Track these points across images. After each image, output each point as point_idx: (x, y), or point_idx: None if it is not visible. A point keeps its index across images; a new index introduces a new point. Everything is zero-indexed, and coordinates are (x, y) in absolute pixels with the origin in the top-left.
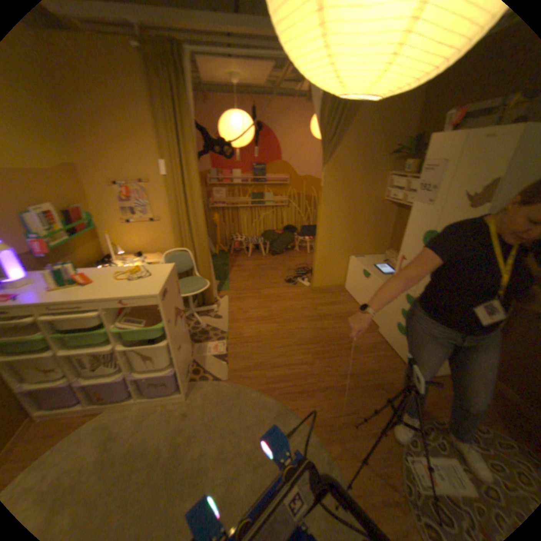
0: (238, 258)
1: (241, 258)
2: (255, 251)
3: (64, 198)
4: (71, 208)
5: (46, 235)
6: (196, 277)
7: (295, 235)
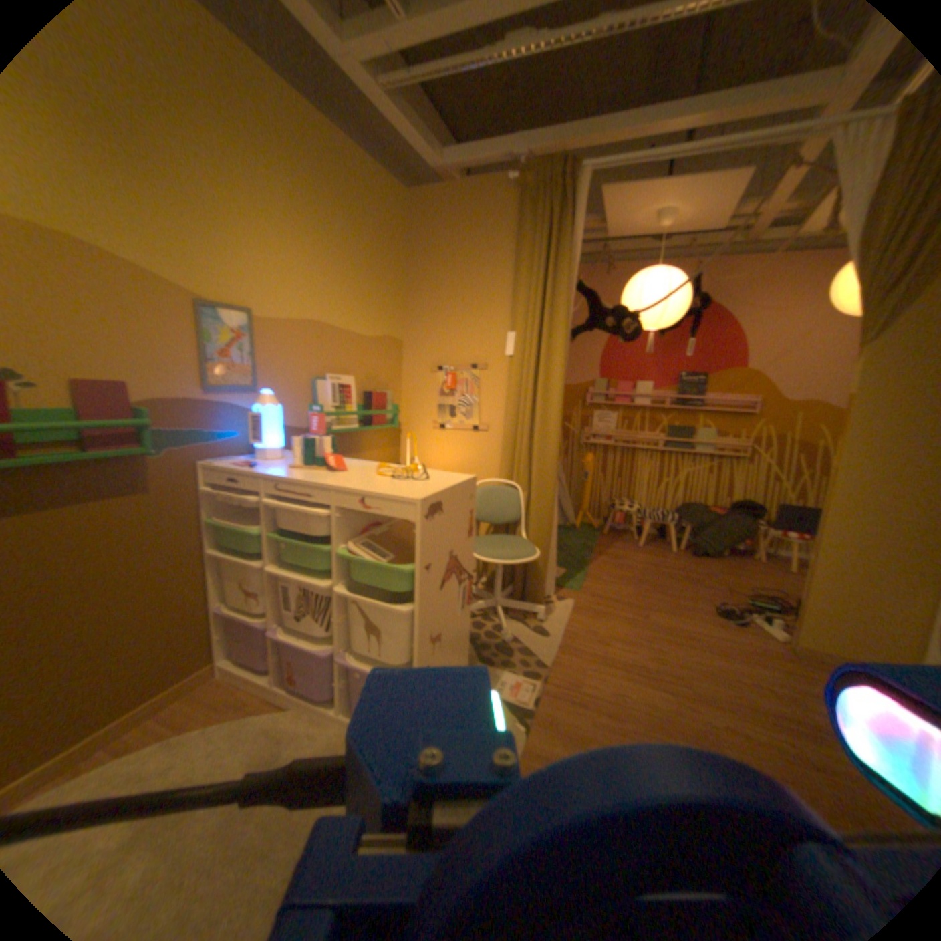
0: (617, 544)
1: (623, 545)
2: (659, 541)
3: (375, 380)
4: (377, 392)
5: (335, 415)
6: (520, 539)
7: (763, 525)
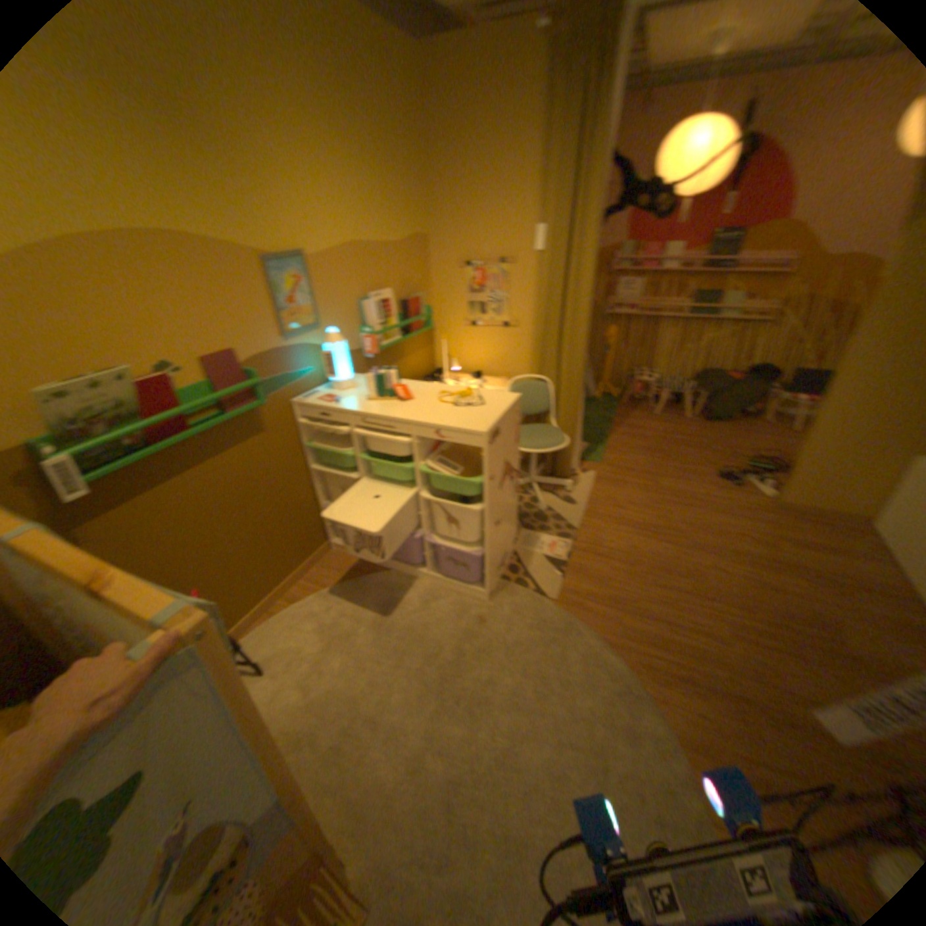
0: (634, 413)
1: (639, 414)
2: (673, 407)
3: (406, 285)
4: (411, 299)
5: (380, 331)
6: (550, 428)
7: (776, 387)
